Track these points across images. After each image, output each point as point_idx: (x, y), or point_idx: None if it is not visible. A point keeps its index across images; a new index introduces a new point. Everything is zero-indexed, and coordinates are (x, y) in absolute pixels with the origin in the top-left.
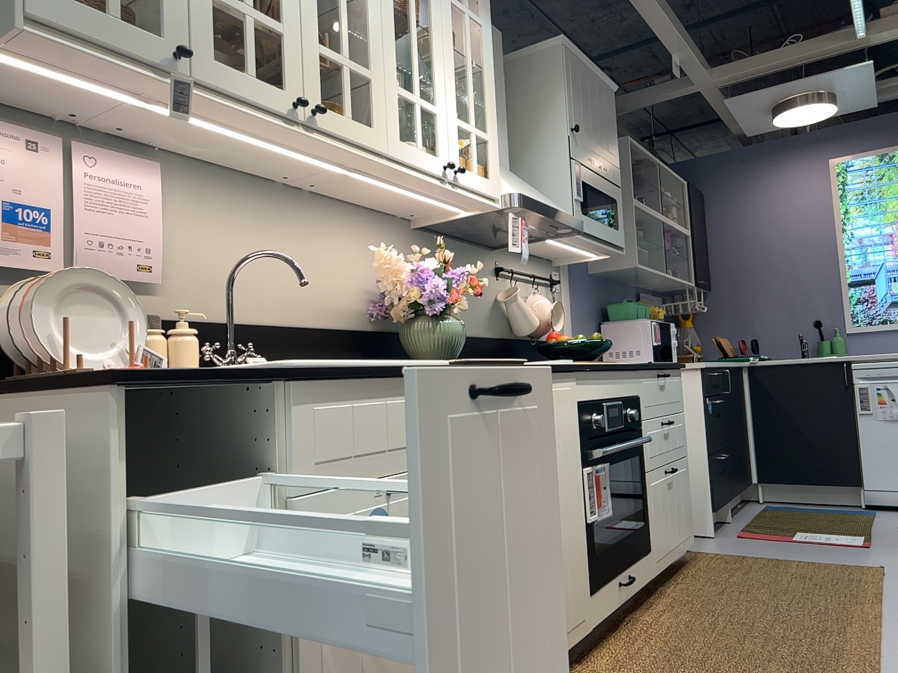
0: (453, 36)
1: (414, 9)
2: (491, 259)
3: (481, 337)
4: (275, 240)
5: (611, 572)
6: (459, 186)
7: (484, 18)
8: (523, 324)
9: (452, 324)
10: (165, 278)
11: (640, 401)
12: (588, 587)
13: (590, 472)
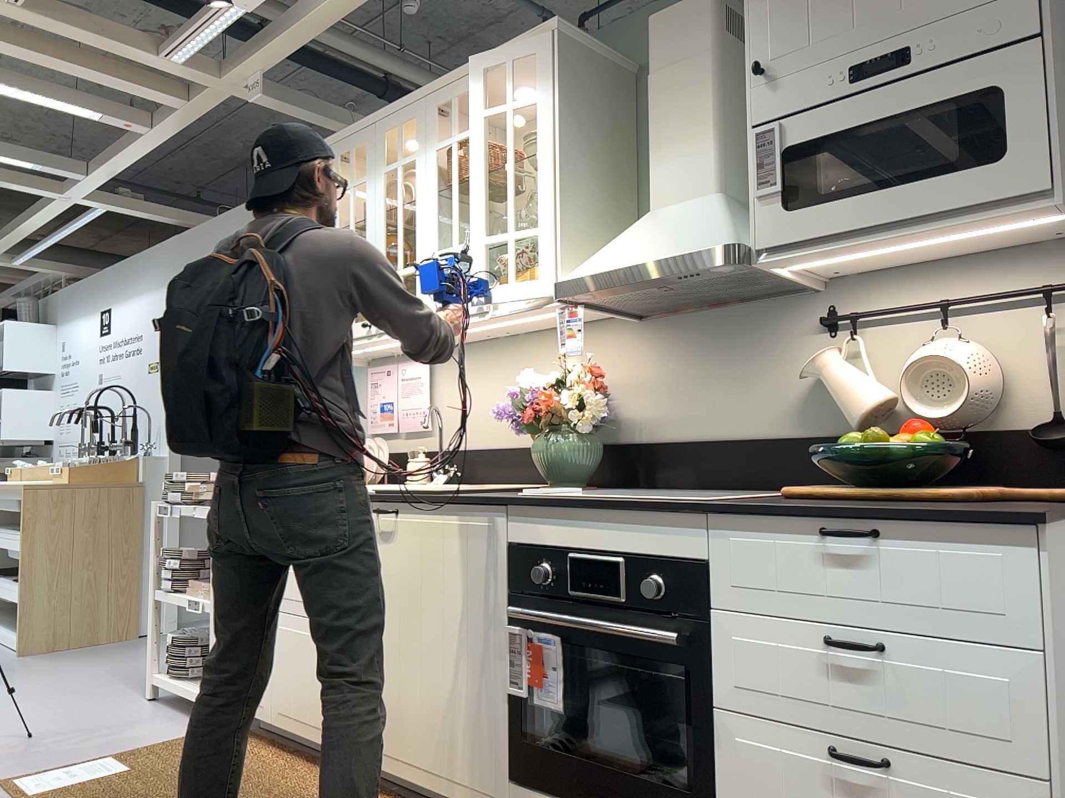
0: (496, 159)
1: (454, 176)
2: (808, 309)
3: (764, 439)
4: (496, 382)
5: (561, 789)
6: (504, 308)
7: (541, 94)
8: (844, 410)
9: (560, 441)
10: (436, 425)
11: (711, 571)
12: (510, 771)
13: (515, 633)
